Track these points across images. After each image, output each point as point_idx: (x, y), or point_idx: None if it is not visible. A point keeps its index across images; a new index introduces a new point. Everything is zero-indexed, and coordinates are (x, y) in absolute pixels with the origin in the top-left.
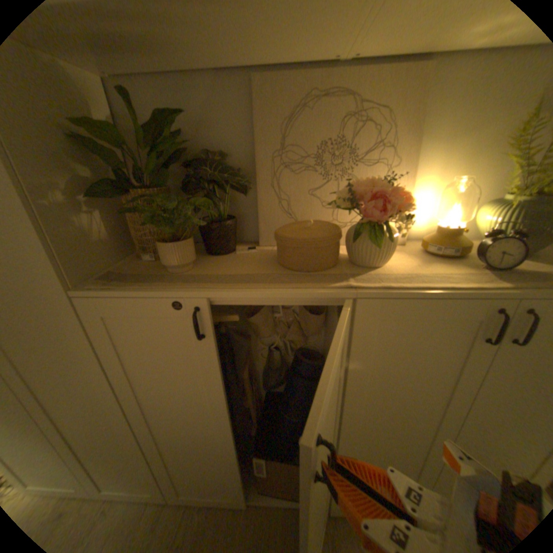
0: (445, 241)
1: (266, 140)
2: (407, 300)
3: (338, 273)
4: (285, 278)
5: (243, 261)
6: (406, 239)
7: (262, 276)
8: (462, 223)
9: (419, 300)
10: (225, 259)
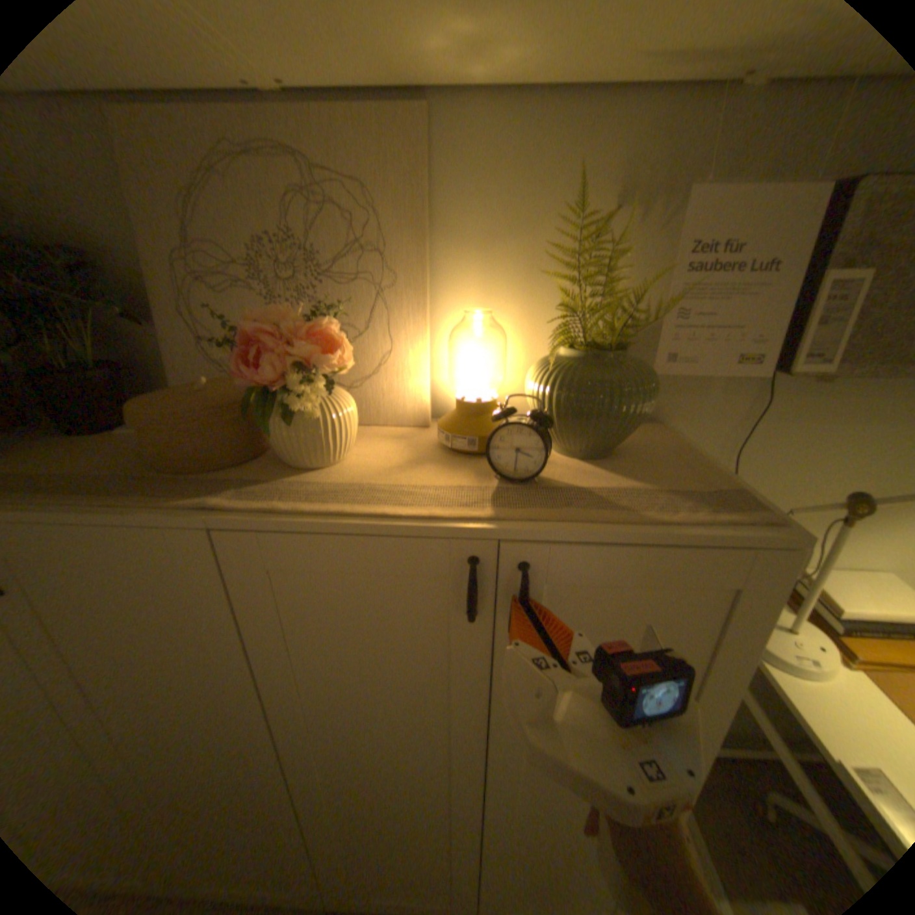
0: (454, 423)
1: (153, 228)
2: (298, 532)
3: (225, 475)
4: (113, 484)
5: (100, 446)
6: (428, 416)
7: (78, 478)
8: (489, 391)
9: (319, 534)
10: (72, 442)
